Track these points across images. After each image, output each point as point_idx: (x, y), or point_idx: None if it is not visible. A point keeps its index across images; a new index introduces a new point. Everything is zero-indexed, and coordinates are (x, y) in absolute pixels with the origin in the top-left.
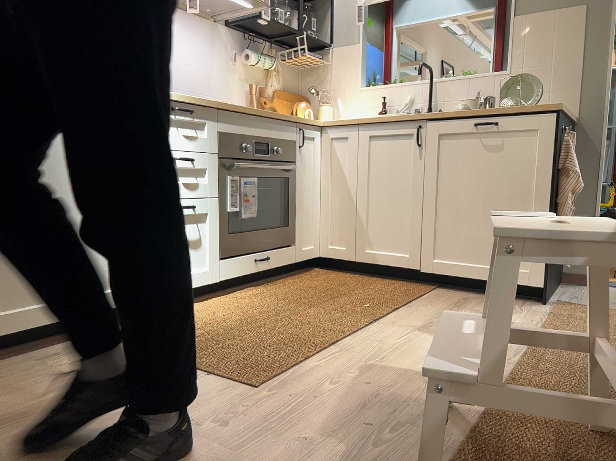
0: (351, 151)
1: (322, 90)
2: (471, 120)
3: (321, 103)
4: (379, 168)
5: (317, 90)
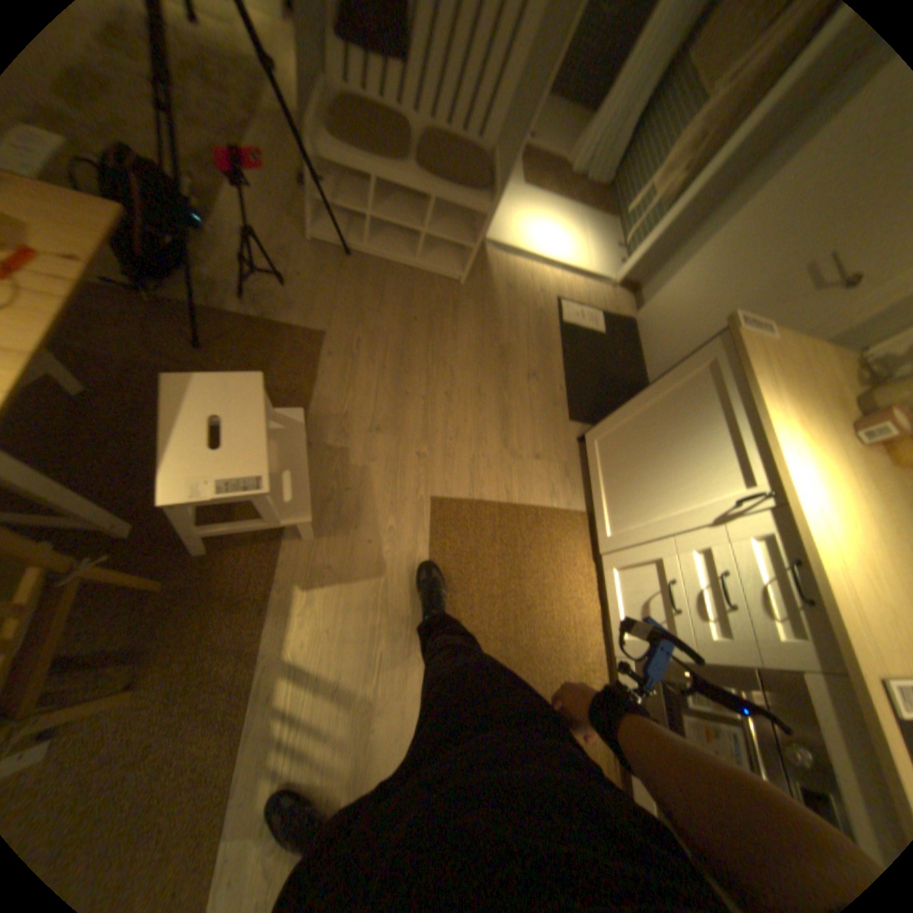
0: None
1: None
2: None
3: None
4: None
5: None
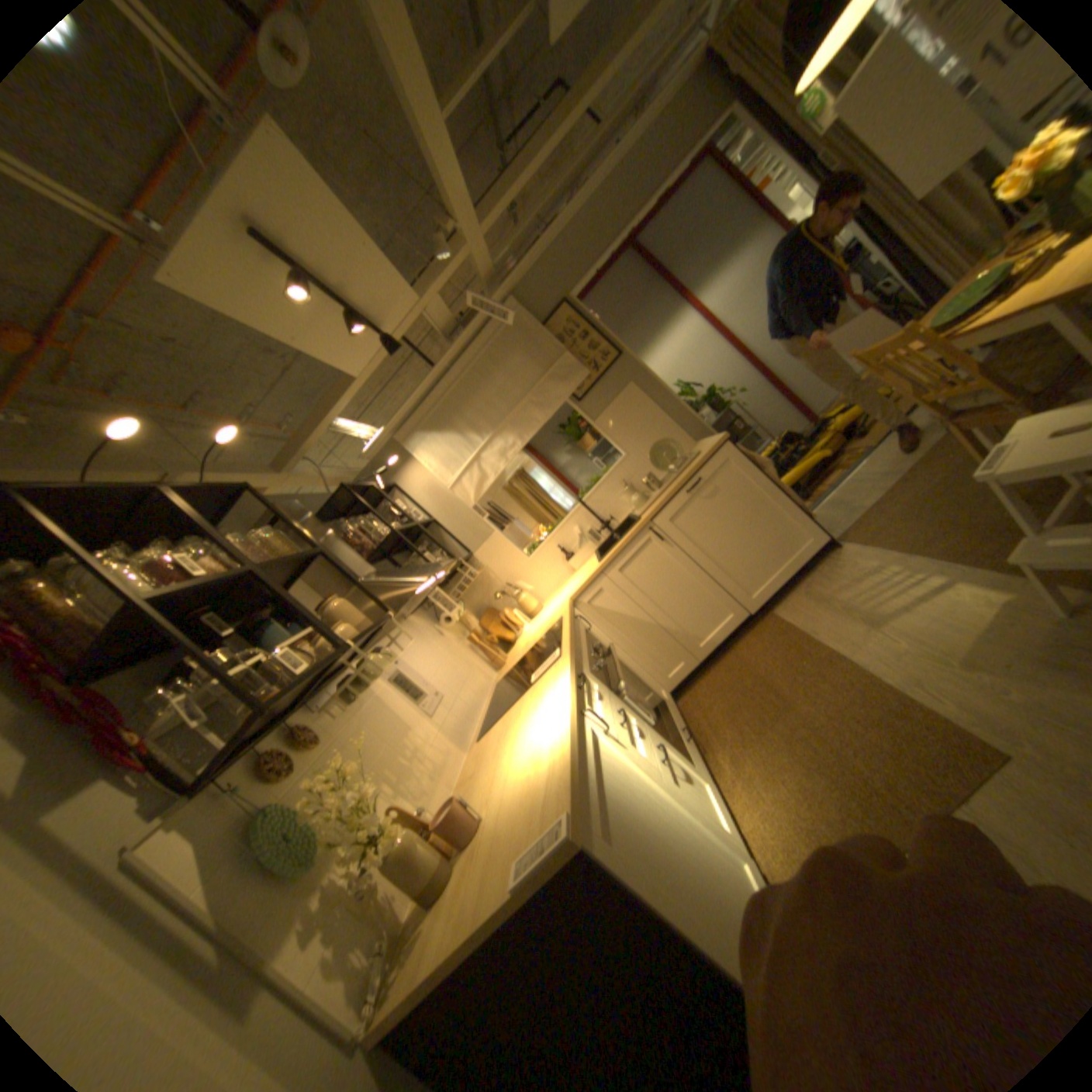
0: (616, 593)
1: (496, 588)
2: (678, 491)
3: (507, 598)
4: (649, 583)
5: (493, 592)
